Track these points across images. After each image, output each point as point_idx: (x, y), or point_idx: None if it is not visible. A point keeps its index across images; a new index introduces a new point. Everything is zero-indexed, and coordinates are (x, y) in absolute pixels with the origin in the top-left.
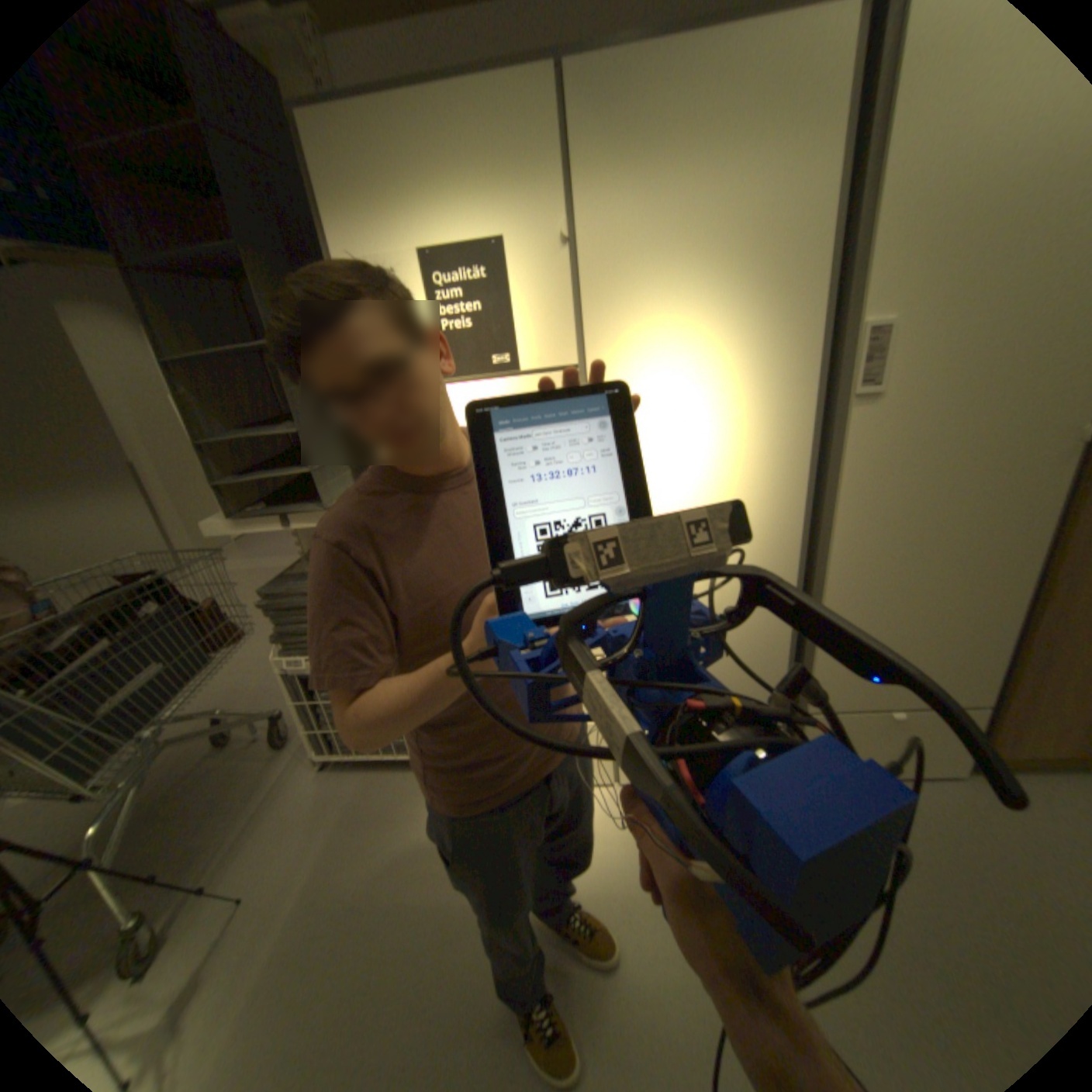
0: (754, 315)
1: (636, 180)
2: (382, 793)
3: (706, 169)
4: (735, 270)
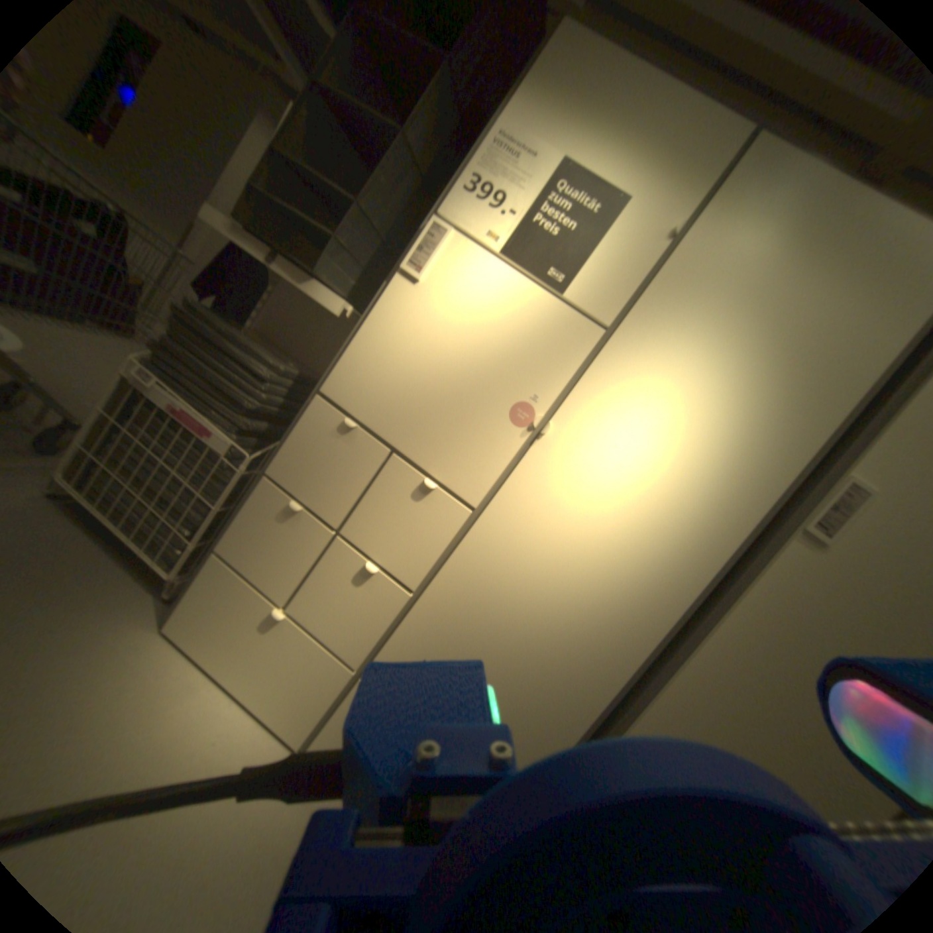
0: (768, 402)
1: (752, 242)
2: (77, 568)
3: (806, 273)
4: (777, 358)
